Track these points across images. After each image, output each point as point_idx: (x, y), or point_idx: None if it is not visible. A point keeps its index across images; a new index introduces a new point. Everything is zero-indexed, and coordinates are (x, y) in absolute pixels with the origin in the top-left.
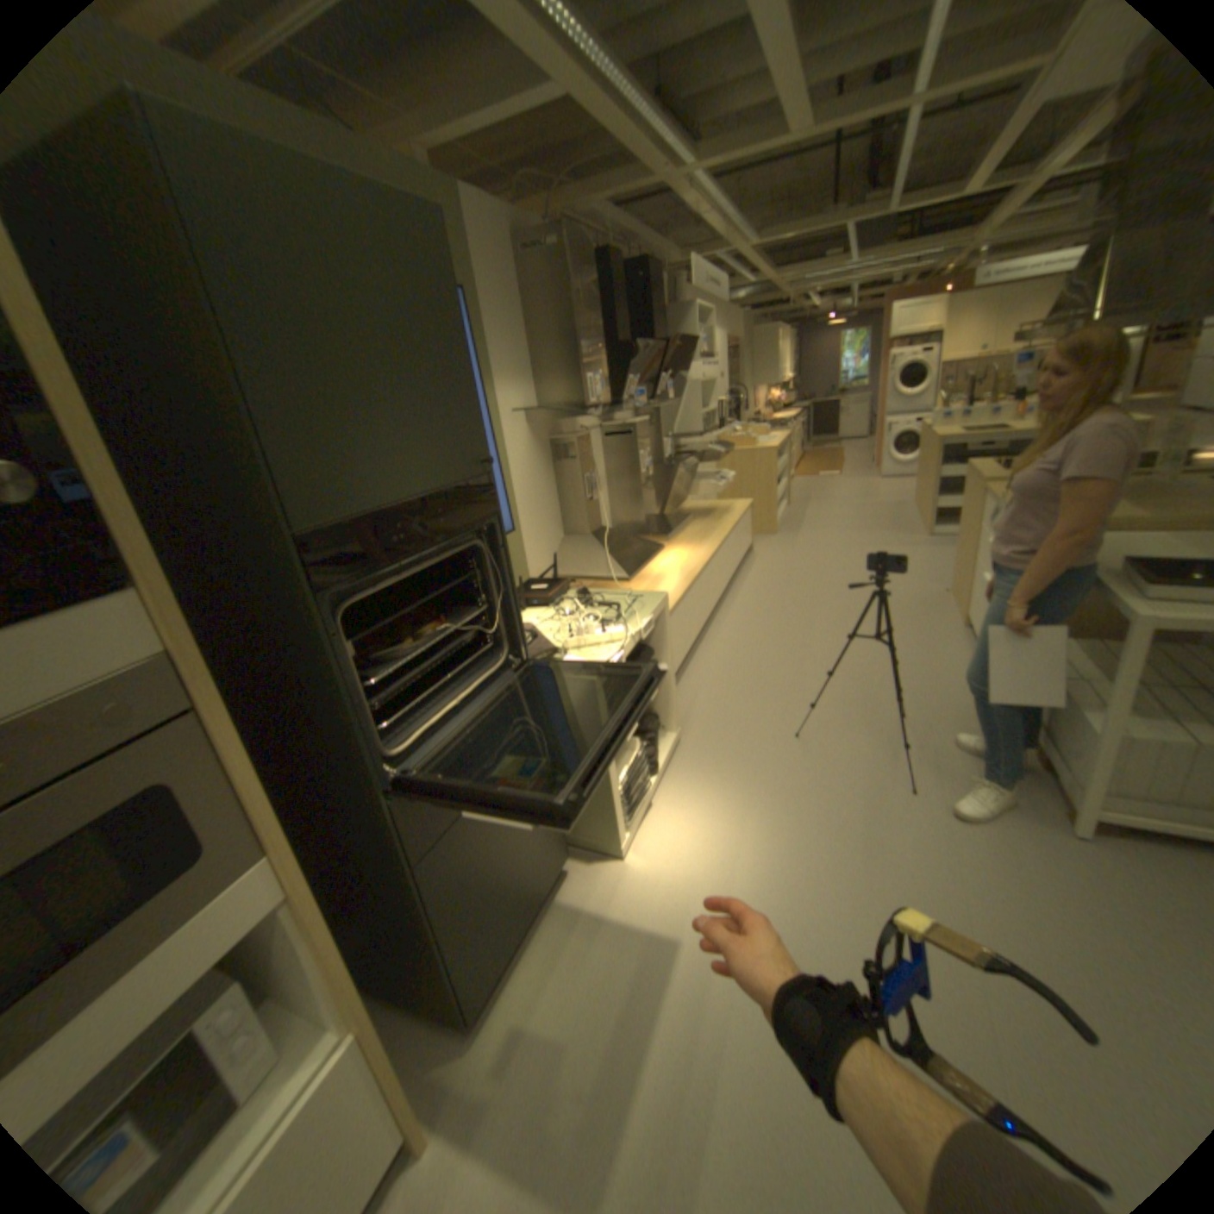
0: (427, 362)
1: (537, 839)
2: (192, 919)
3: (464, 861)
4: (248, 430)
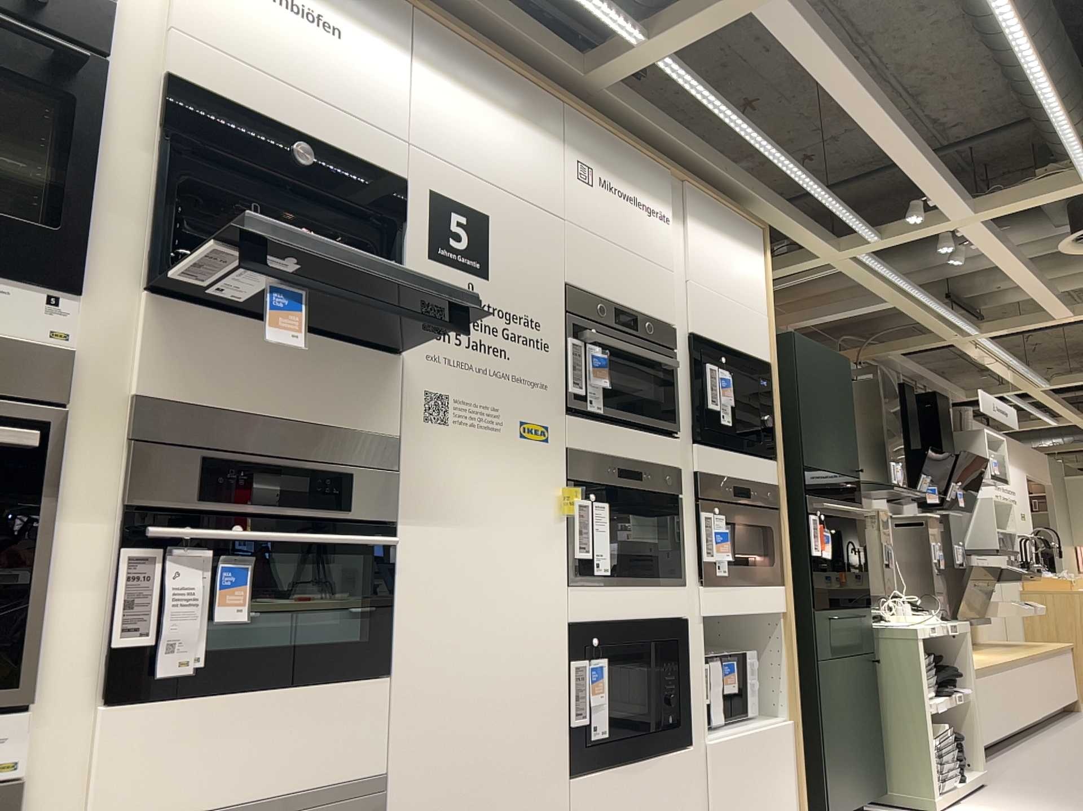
0: (839, 418)
1: (868, 744)
2: (769, 587)
3: (835, 691)
4: (795, 426)
